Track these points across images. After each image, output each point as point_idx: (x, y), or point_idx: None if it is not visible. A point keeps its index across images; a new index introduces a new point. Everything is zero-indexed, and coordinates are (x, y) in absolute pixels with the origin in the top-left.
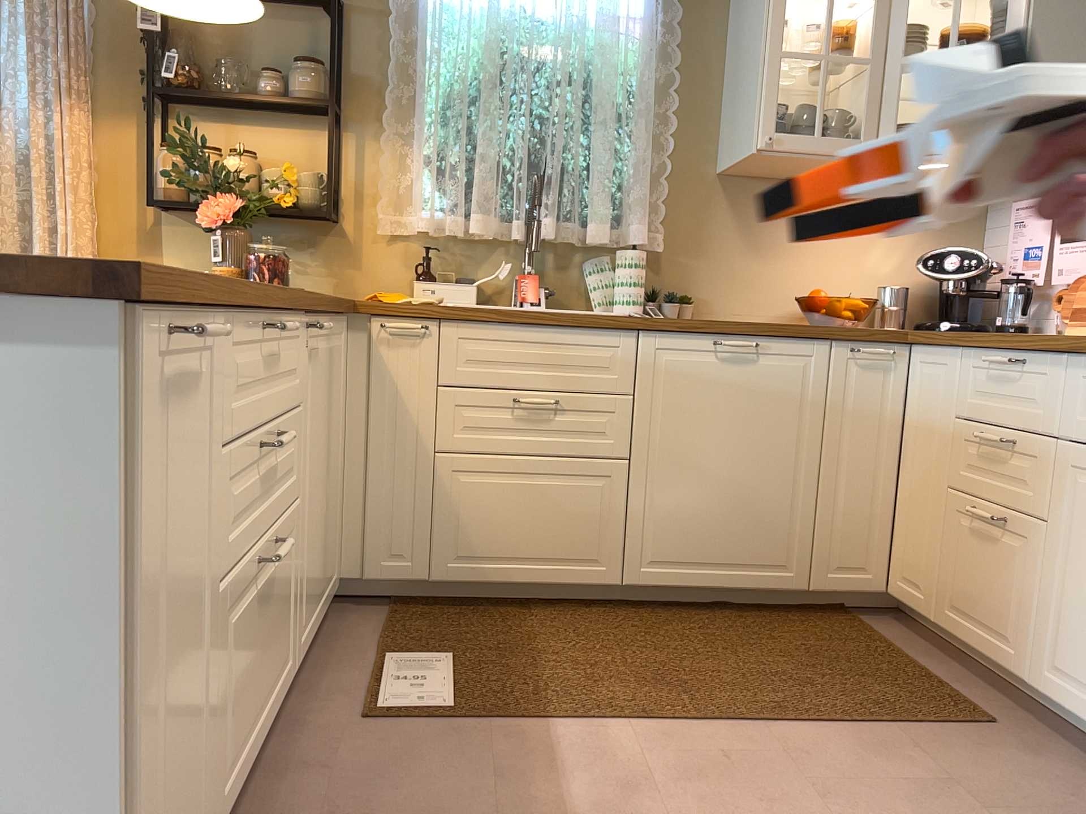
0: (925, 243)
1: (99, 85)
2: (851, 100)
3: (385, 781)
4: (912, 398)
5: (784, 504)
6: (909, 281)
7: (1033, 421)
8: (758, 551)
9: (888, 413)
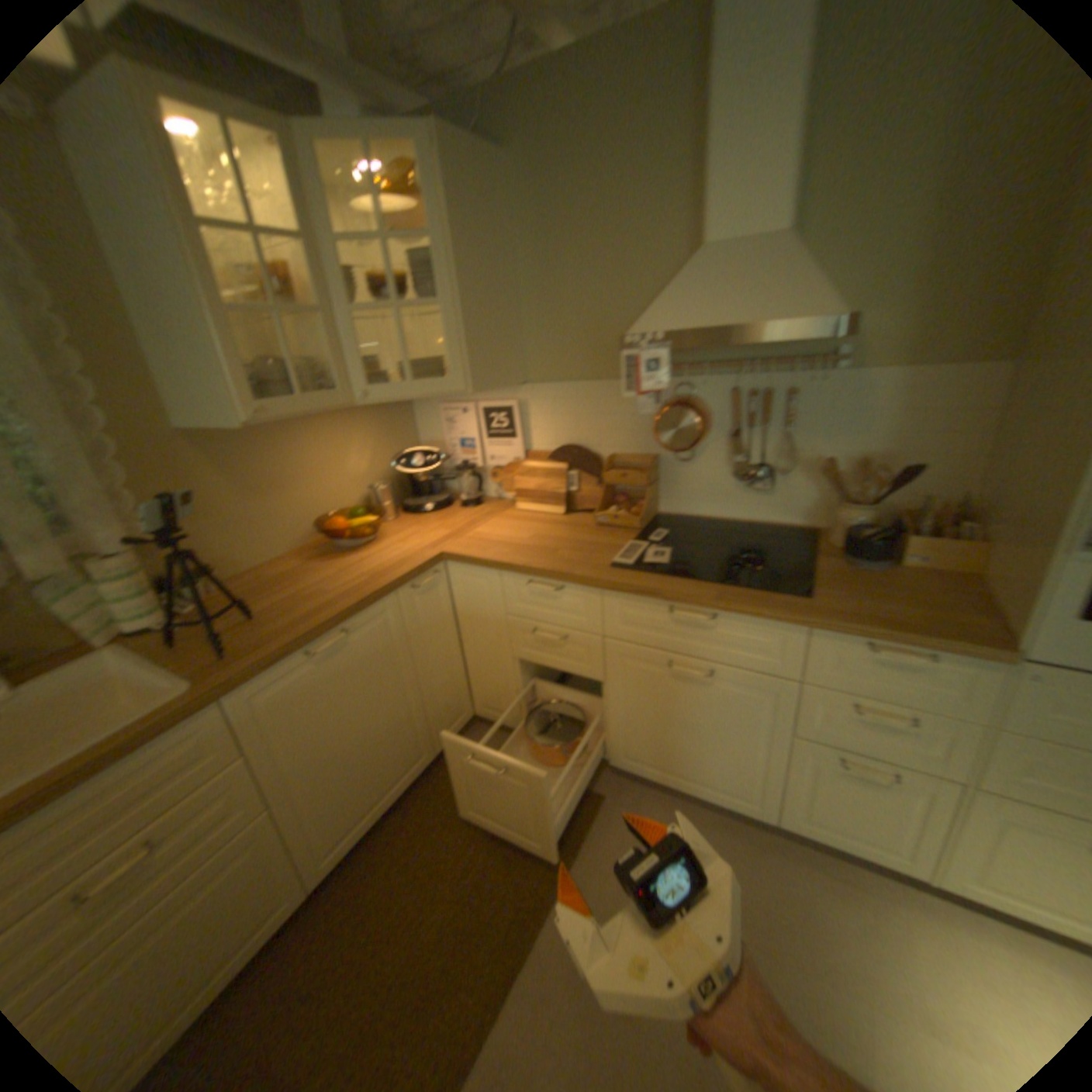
0: (383, 439)
1: None
2: (300, 337)
3: None
4: (459, 597)
5: (406, 723)
6: (382, 472)
7: (580, 624)
8: (400, 767)
9: (446, 613)
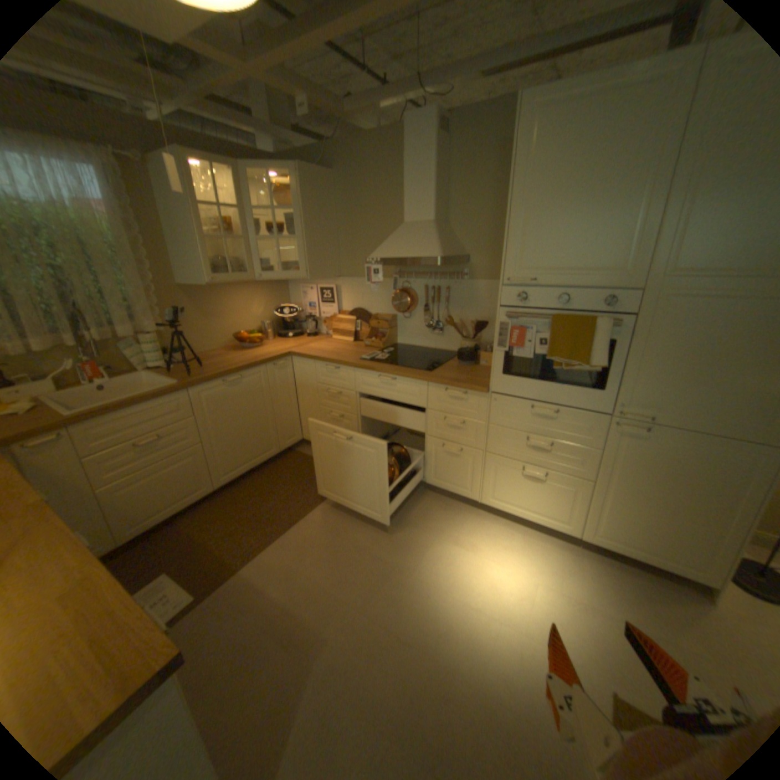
0: (271, 300)
1: None
2: (233, 250)
3: (202, 653)
4: (296, 376)
5: (265, 429)
6: (269, 317)
7: (346, 386)
8: (261, 450)
9: (290, 383)
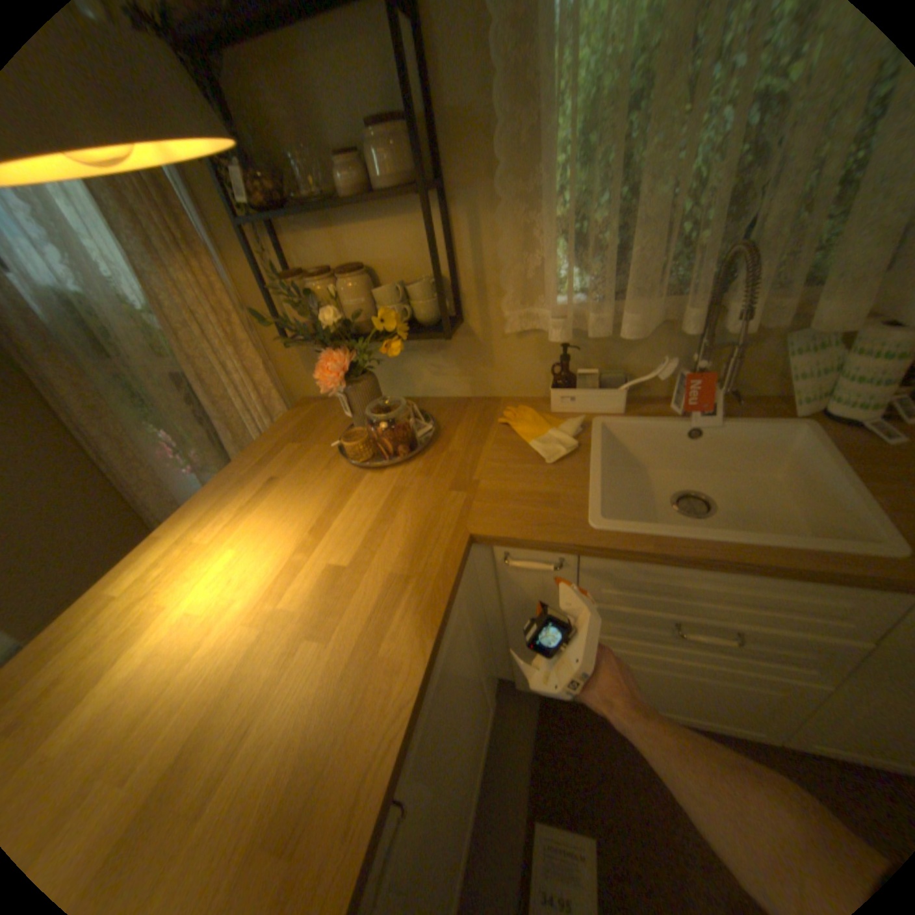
0: None
1: (199, 208)
2: None
3: None
4: None
5: None
6: None
7: None
8: None
9: None
